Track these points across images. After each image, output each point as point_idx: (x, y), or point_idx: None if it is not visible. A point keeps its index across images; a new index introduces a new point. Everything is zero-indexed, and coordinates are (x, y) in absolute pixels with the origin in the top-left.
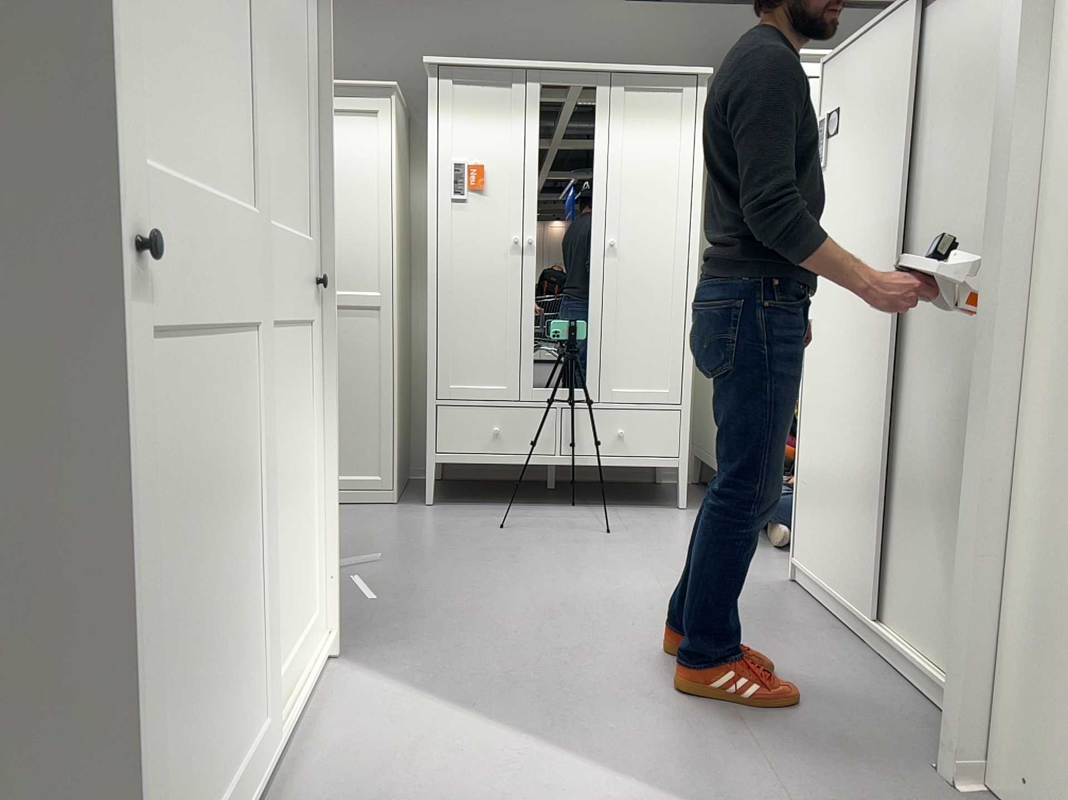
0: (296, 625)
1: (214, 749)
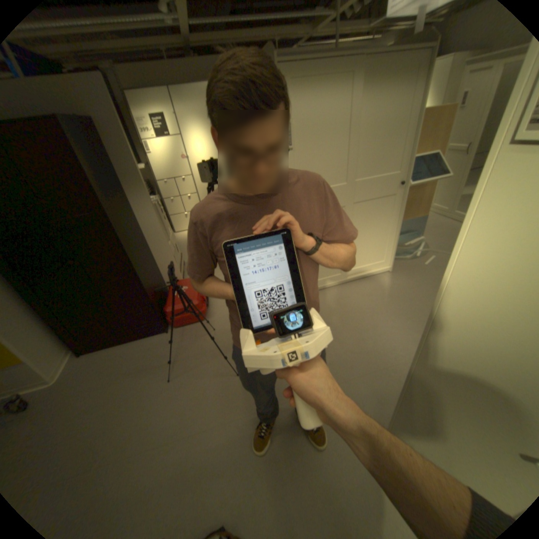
0: (371, 261)
1: (321, 272)
